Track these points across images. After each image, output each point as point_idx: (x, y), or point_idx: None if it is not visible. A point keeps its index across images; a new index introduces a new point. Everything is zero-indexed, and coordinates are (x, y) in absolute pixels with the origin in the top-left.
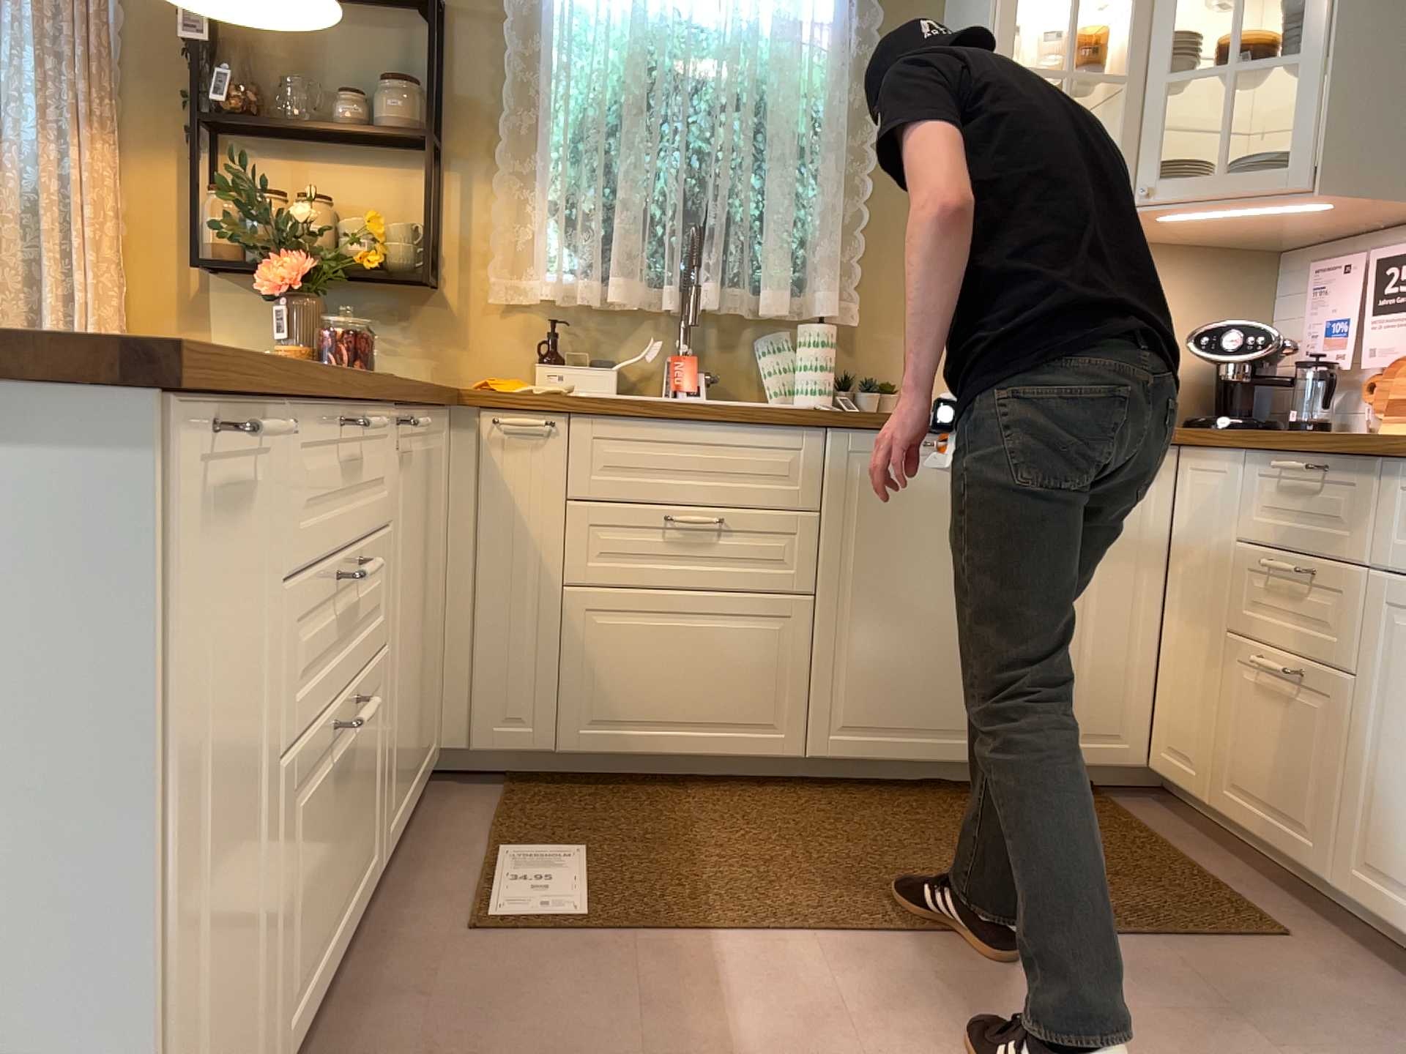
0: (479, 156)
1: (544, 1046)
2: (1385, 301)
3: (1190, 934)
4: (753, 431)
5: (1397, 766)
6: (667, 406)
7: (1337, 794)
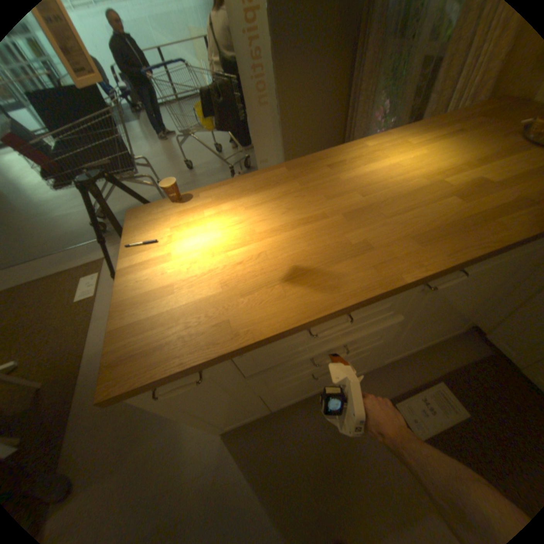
0: None
1: (348, 463)
2: None
3: None
4: None
5: None
6: None
7: None
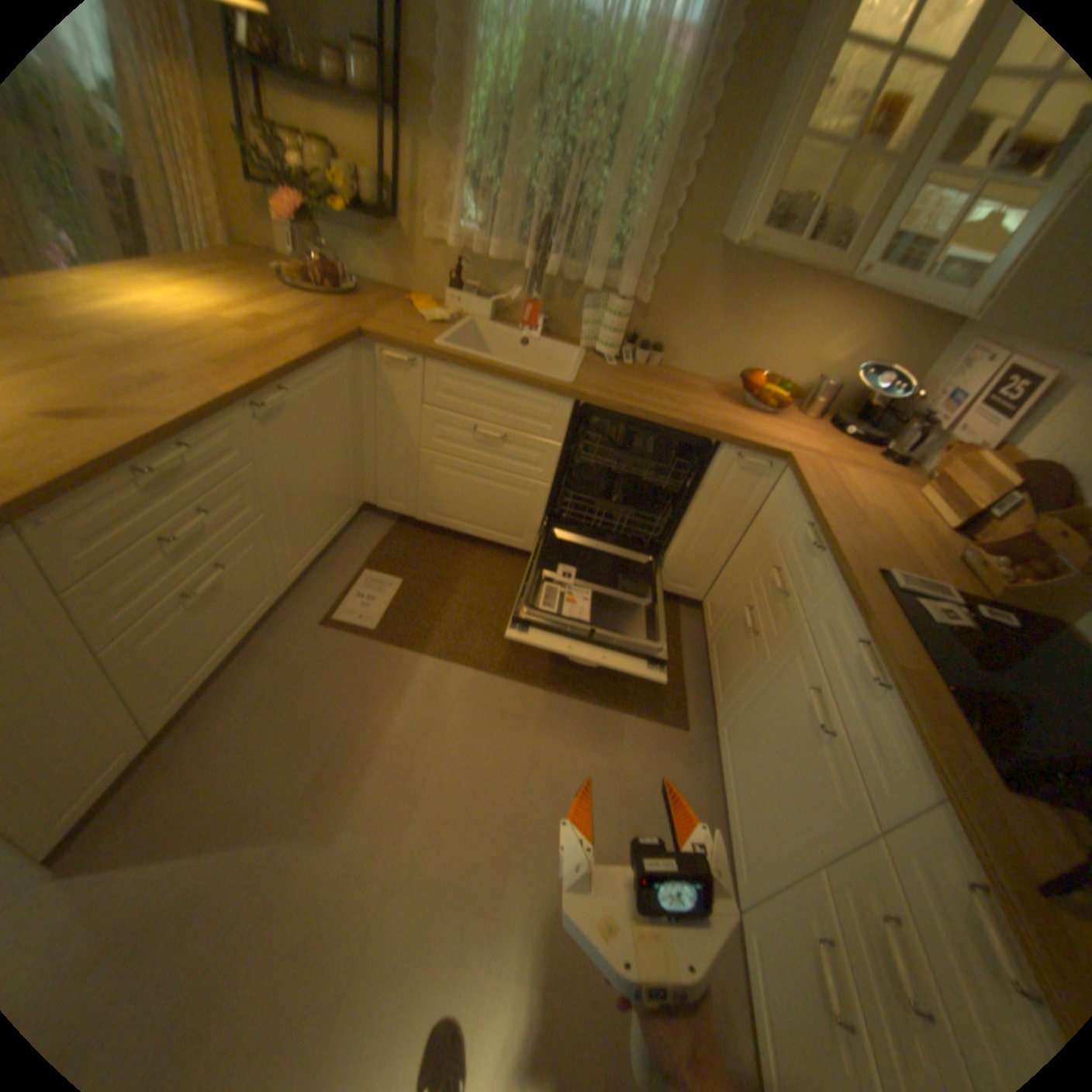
0: (422, 115)
1: (311, 705)
2: (994, 399)
3: (641, 715)
4: (530, 391)
5: (758, 712)
6: (480, 366)
7: (738, 693)
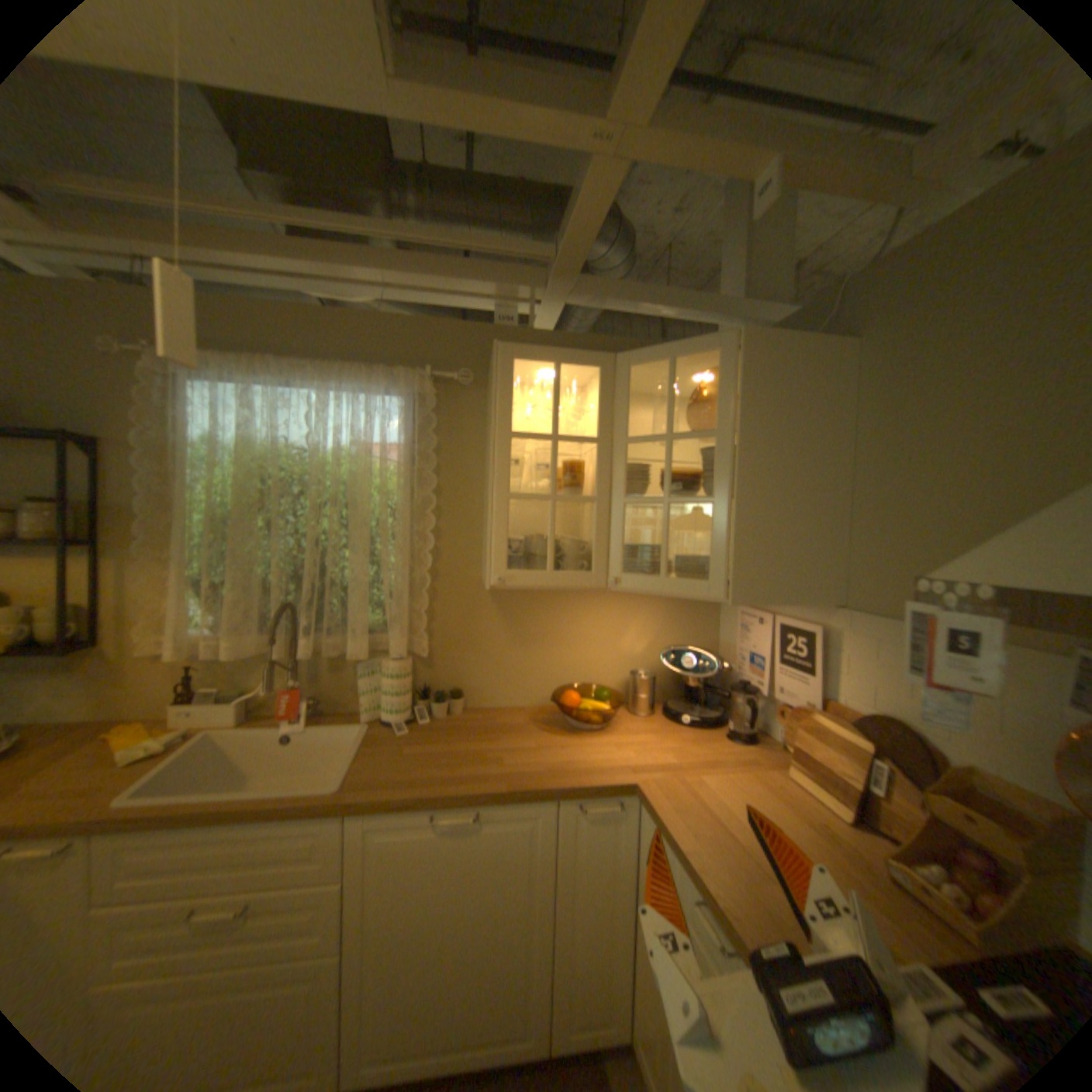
0: (130, 545)
1: None
2: (787, 657)
3: None
4: (273, 825)
5: None
6: (185, 817)
7: None
